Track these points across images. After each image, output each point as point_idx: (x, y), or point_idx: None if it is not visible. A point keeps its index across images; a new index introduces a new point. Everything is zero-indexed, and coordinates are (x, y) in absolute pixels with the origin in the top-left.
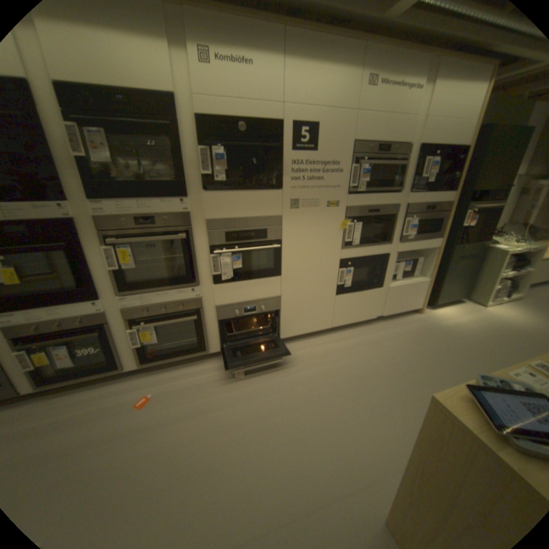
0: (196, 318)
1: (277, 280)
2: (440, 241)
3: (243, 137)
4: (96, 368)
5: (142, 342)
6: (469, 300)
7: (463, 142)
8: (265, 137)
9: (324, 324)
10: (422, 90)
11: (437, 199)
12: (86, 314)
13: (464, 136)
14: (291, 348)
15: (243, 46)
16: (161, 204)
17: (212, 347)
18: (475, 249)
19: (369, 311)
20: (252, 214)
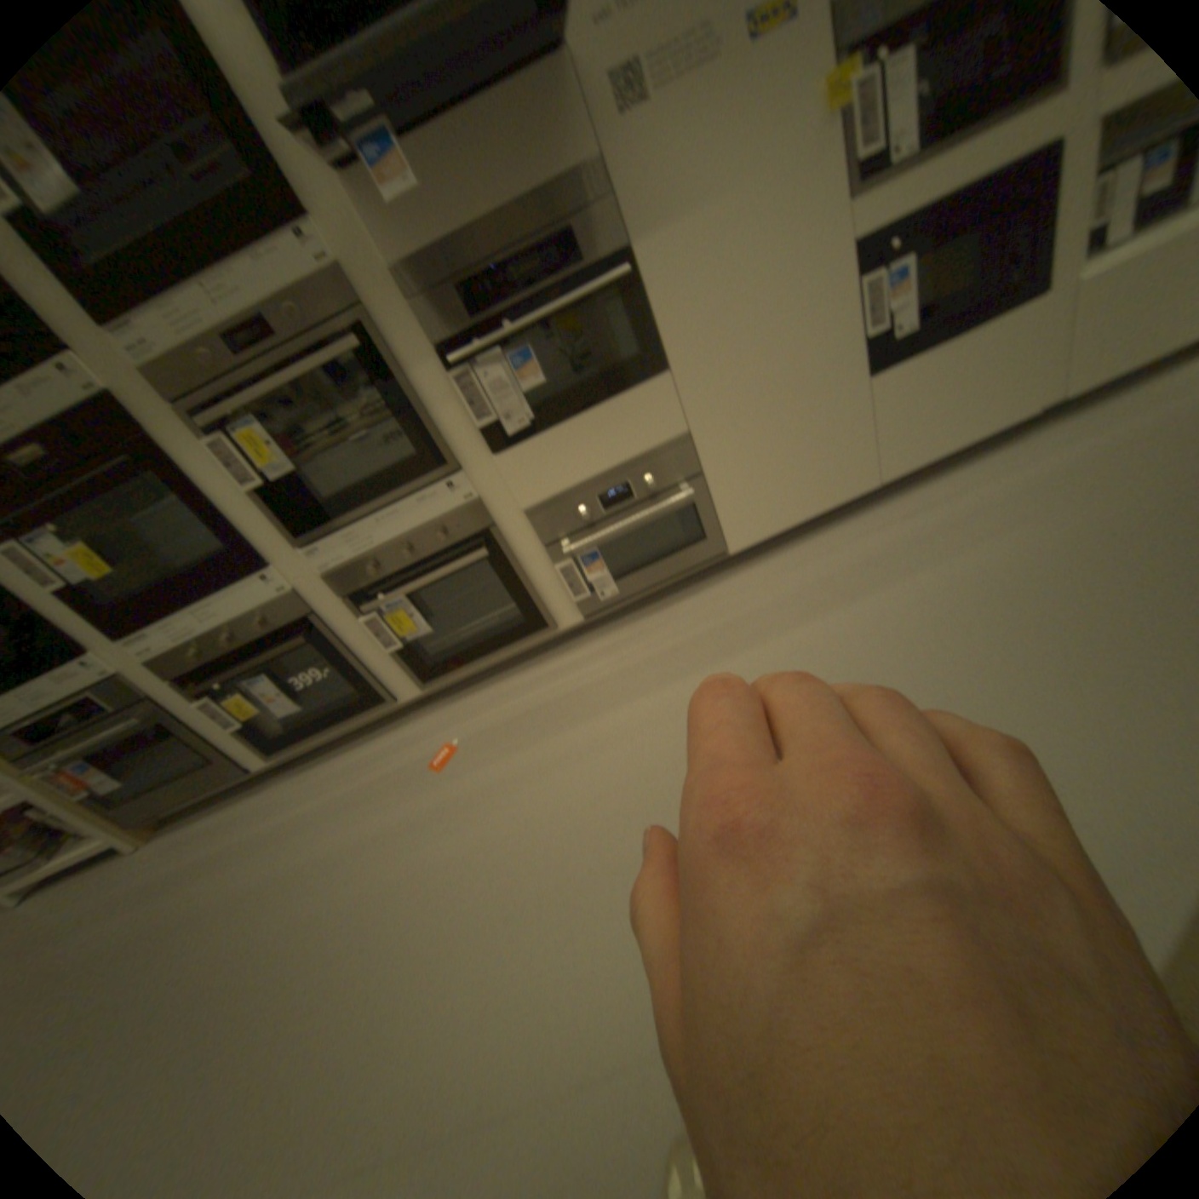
0: (486, 550)
1: (664, 386)
2: None
3: None
4: (349, 703)
5: (402, 634)
6: None
7: None
8: None
9: (856, 480)
10: None
11: None
12: (263, 600)
13: None
14: (768, 568)
15: None
16: (258, 265)
17: (560, 613)
18: None
19: (1010, 396)
20: (506, 188)
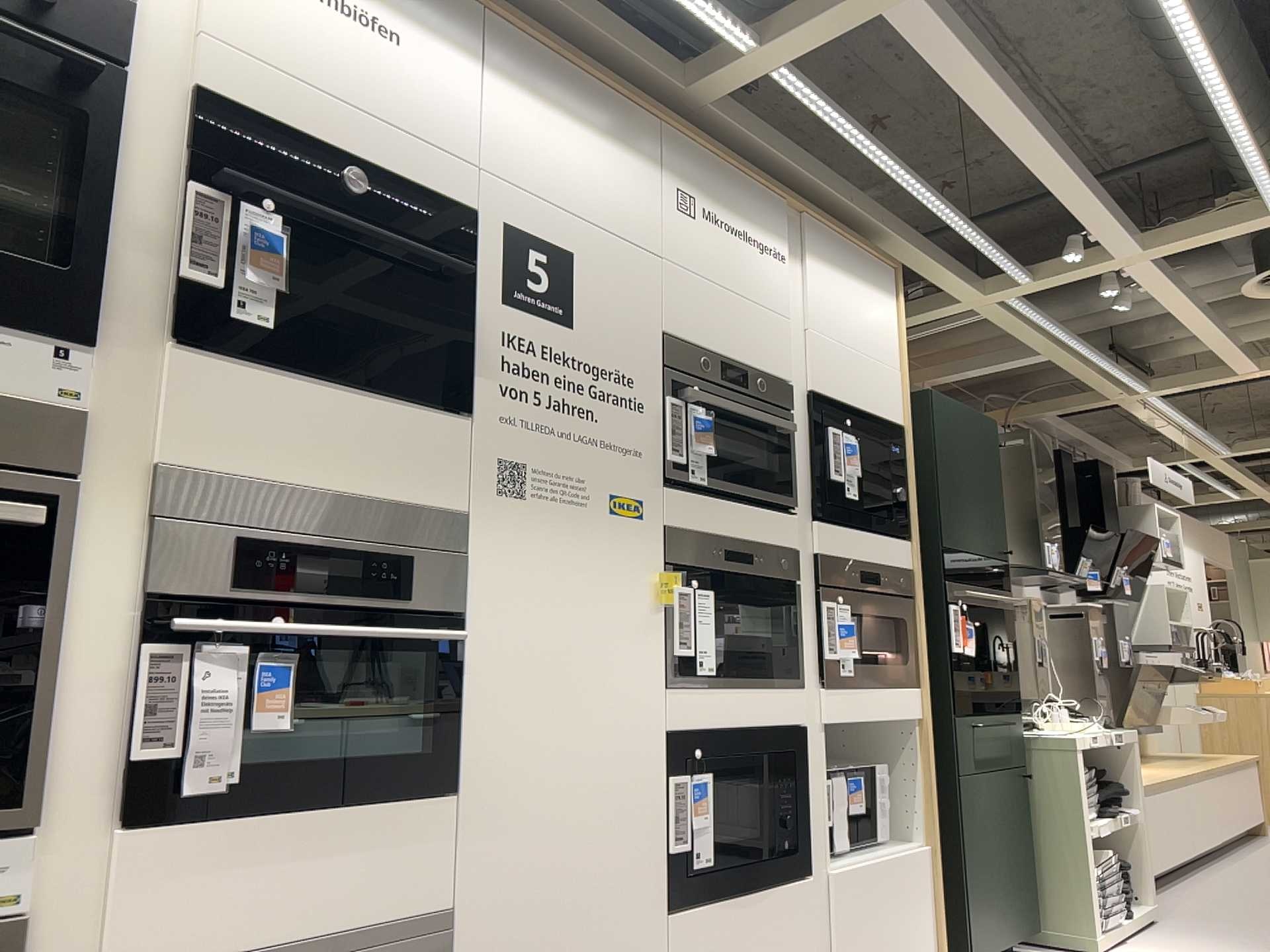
0: None
1: (442, 821)
2: (916, 697)
3: (354, 215)
4: None
5: None
6: (1035, 946)
7: (888, 415)
8: (421, 238)
9: None
10: (785, 267)
11: (877, 555)
12: None
13: (887, 401)
14: None
15: (382, 0)
16: None
17: None
18: (996, 736)
19: None
20: (361, 483)
